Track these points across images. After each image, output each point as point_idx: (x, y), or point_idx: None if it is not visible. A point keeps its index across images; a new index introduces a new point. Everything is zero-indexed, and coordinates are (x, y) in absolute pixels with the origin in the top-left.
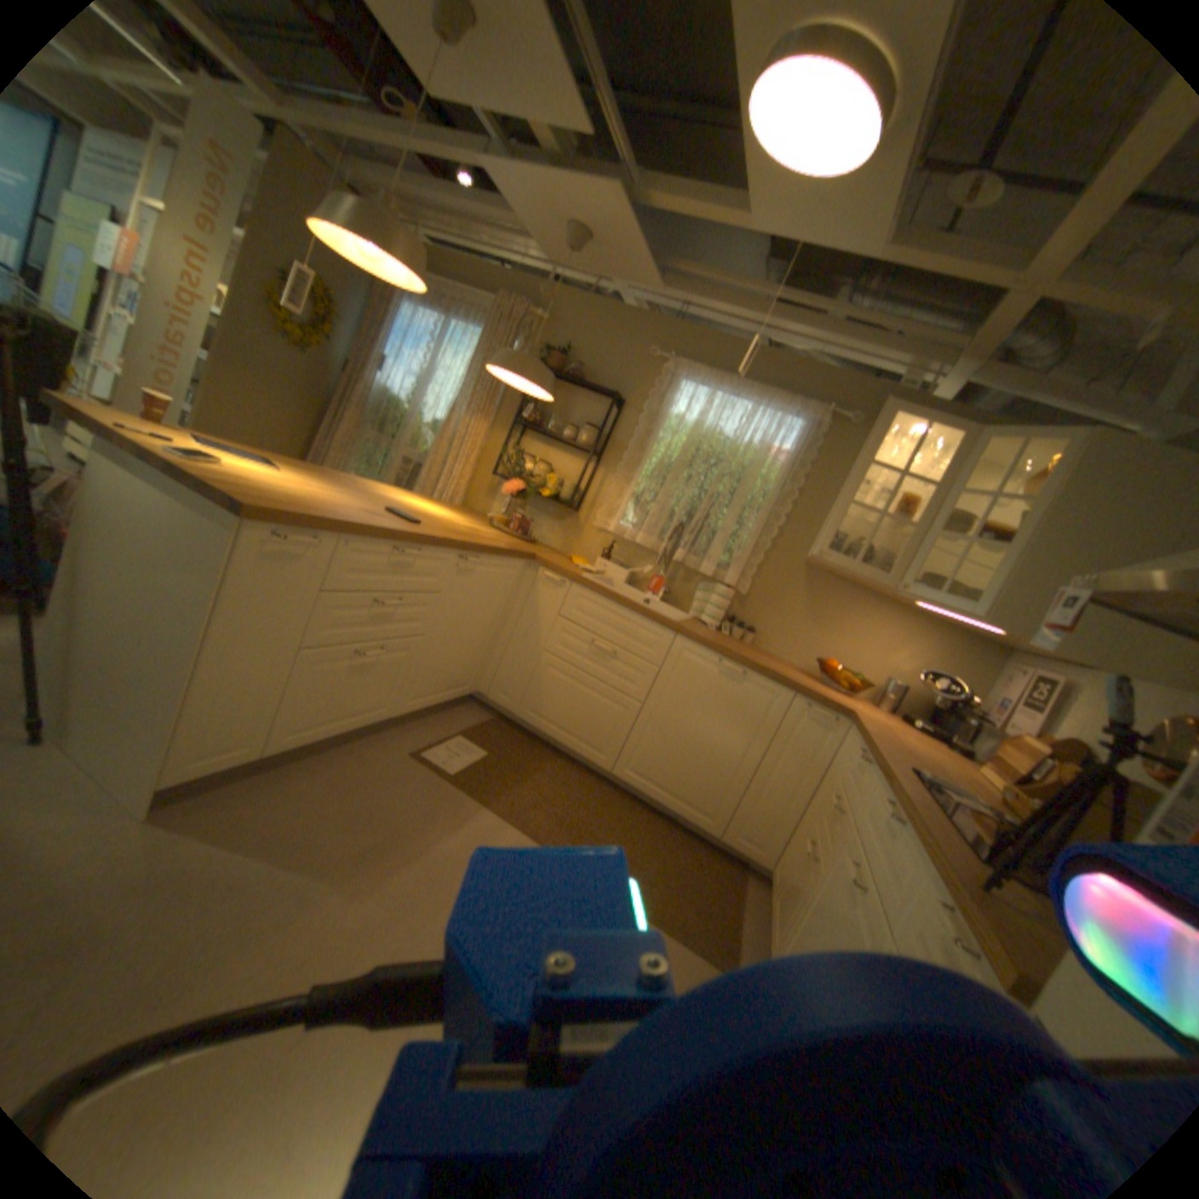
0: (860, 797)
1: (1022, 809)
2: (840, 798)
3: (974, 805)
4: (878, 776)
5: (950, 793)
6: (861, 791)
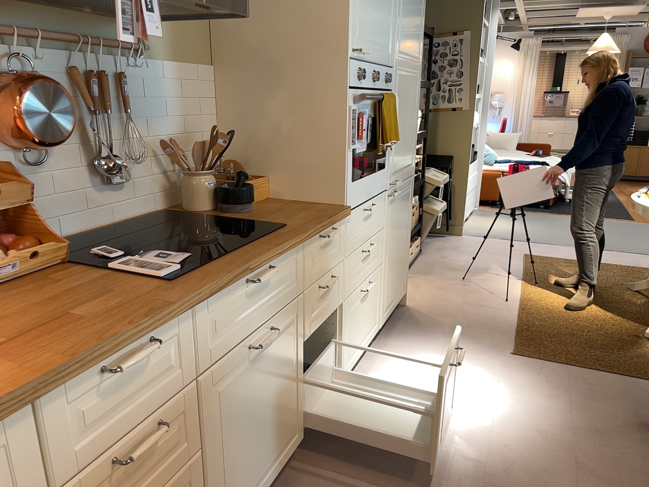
0: (171, 370)
1: (50, 254)
2: (114, 456)
3: (144, 260)
4: (189, 315)
5: (159, 264)
6: (169, 365)
